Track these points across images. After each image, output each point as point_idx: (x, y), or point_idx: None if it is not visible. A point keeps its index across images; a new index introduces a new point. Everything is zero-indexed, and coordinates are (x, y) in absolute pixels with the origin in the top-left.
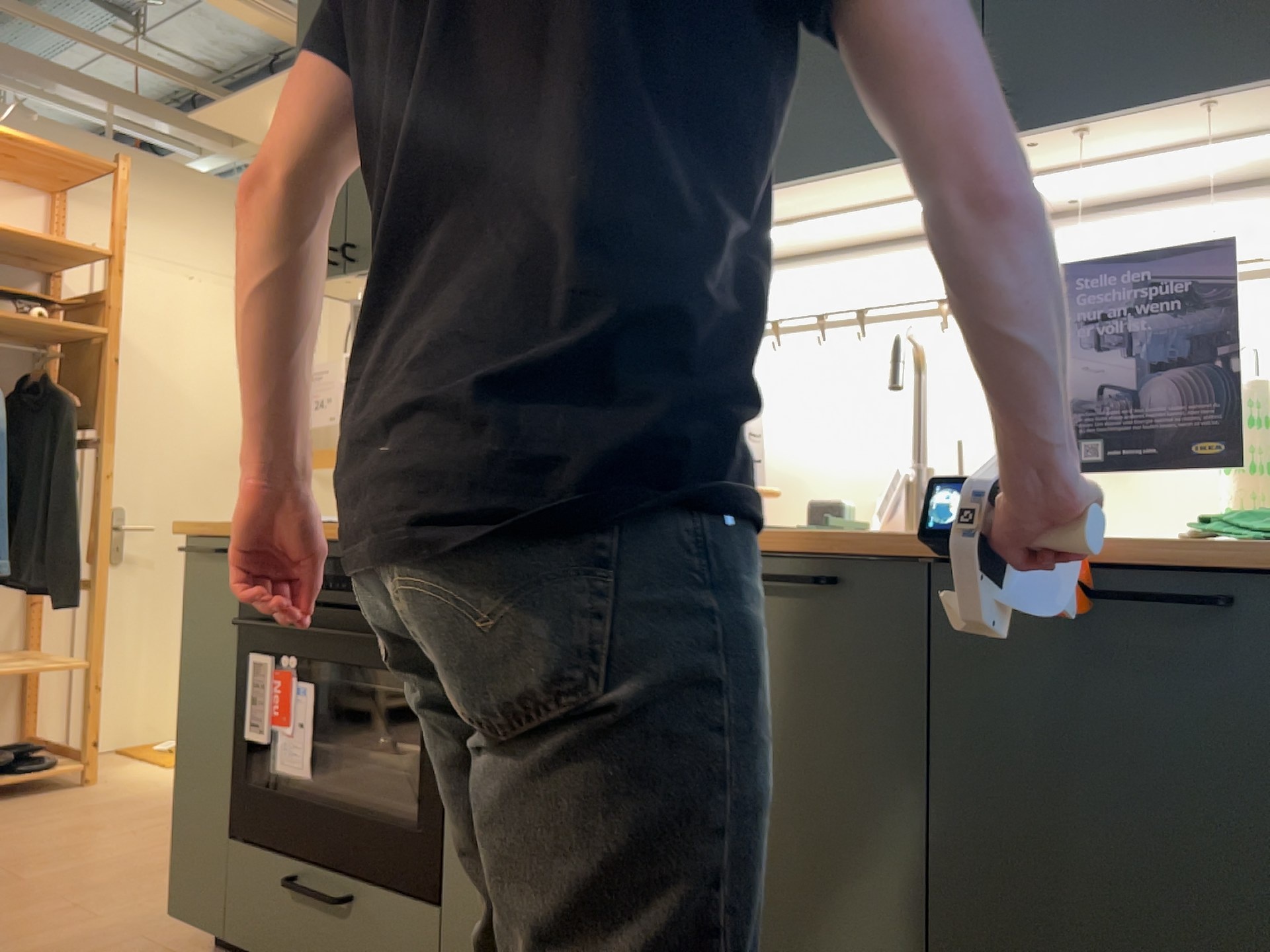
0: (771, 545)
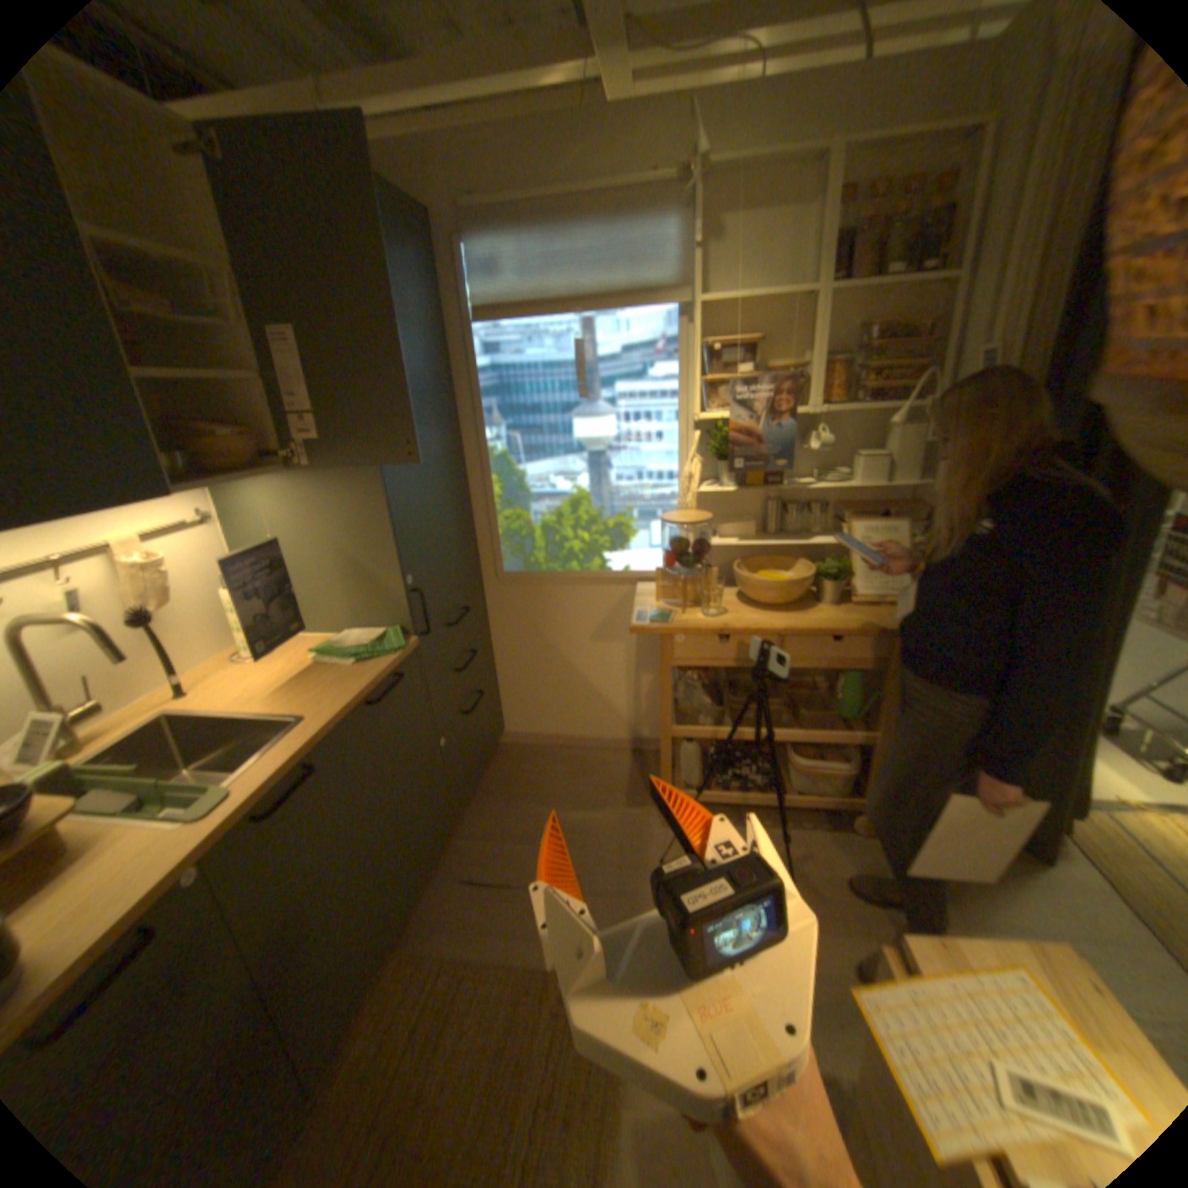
0: (263, 781)
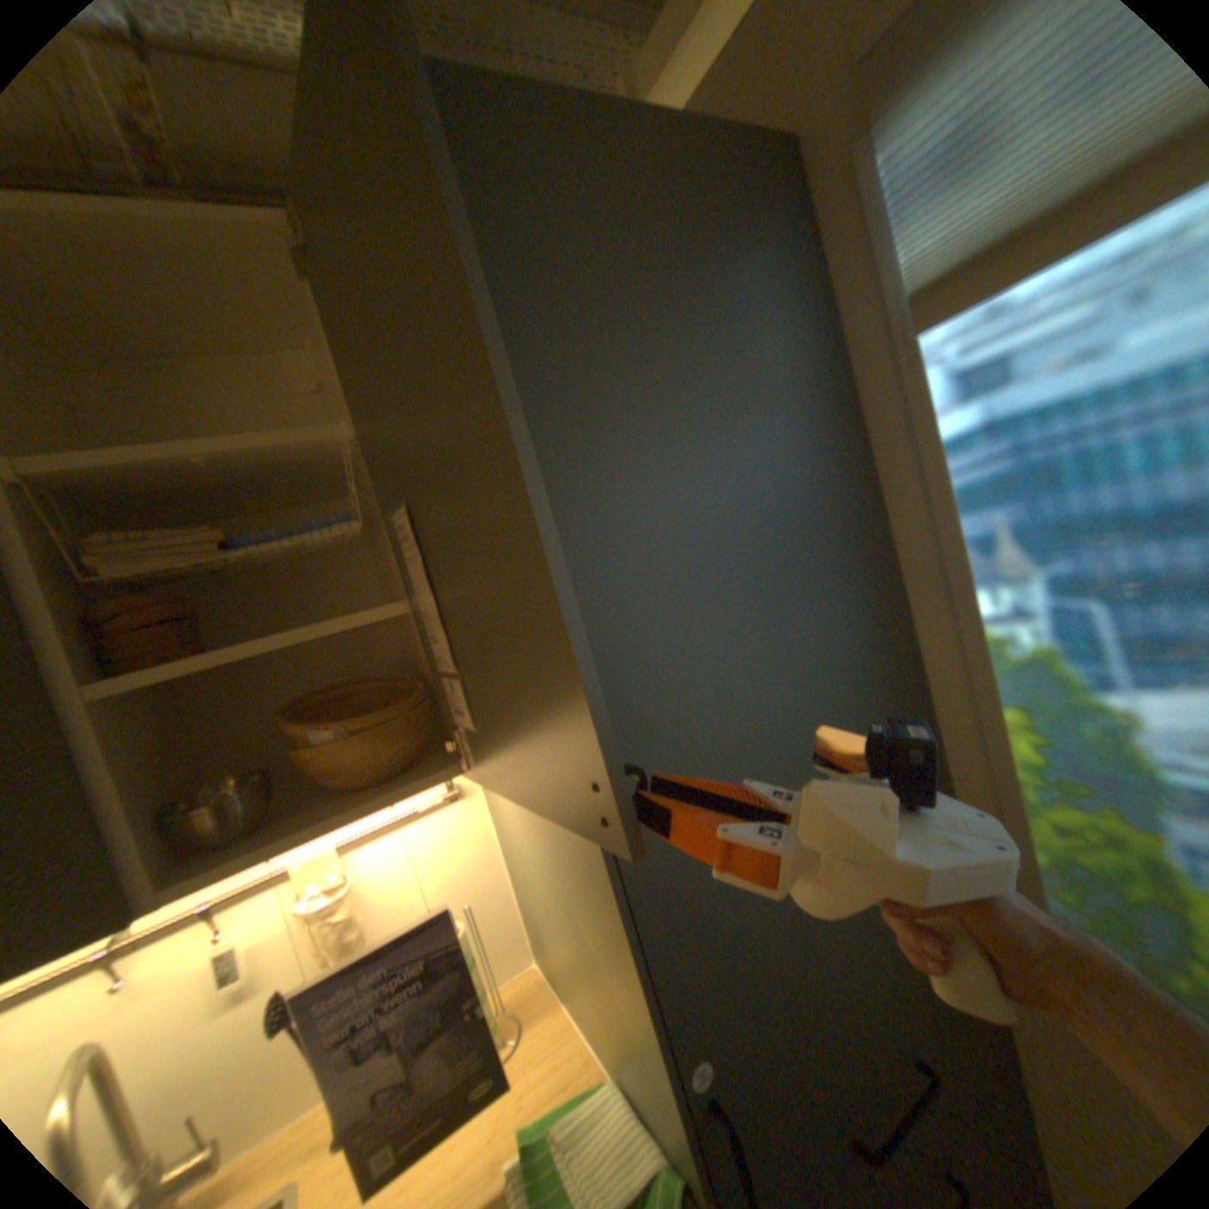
0: None
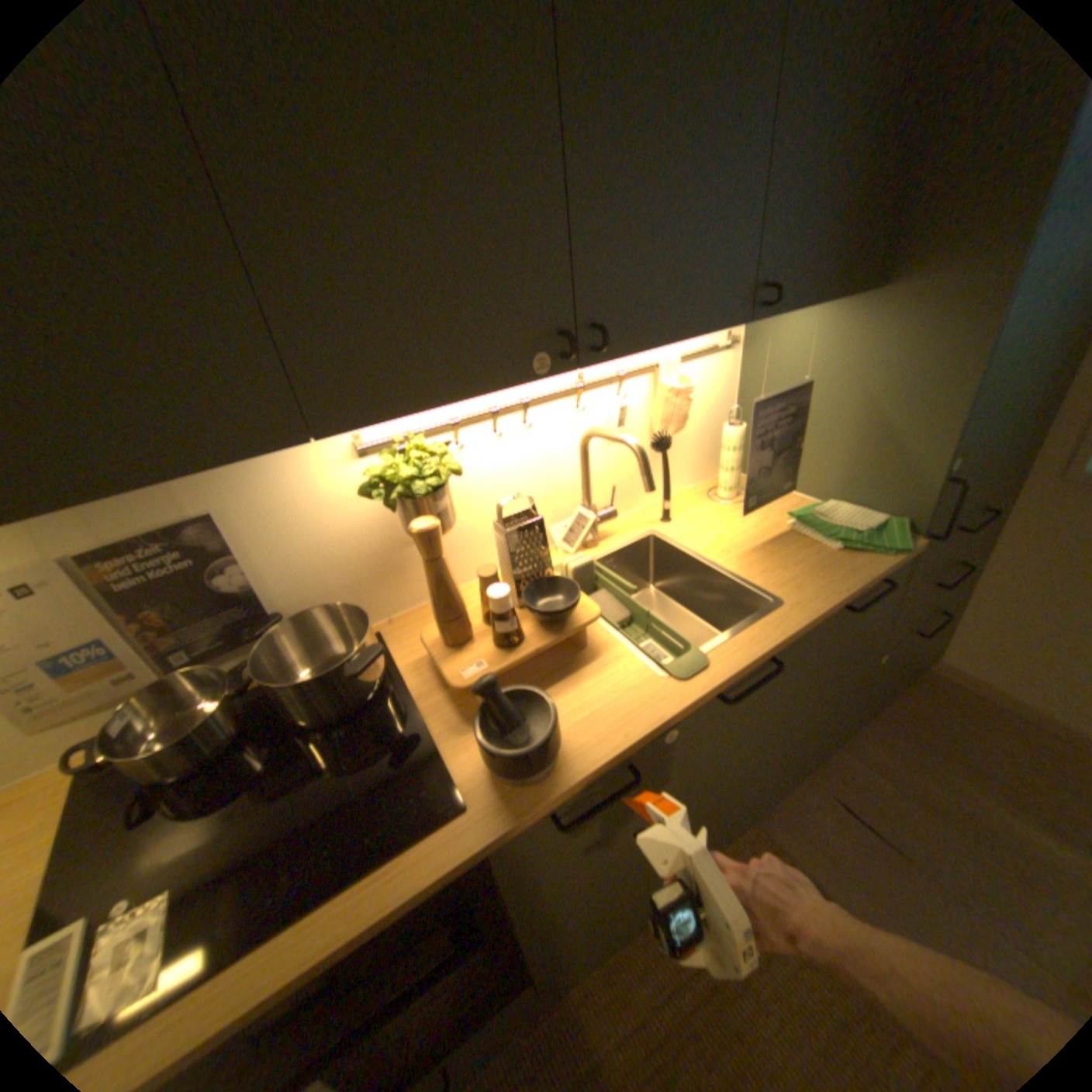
0: (738, 663)
